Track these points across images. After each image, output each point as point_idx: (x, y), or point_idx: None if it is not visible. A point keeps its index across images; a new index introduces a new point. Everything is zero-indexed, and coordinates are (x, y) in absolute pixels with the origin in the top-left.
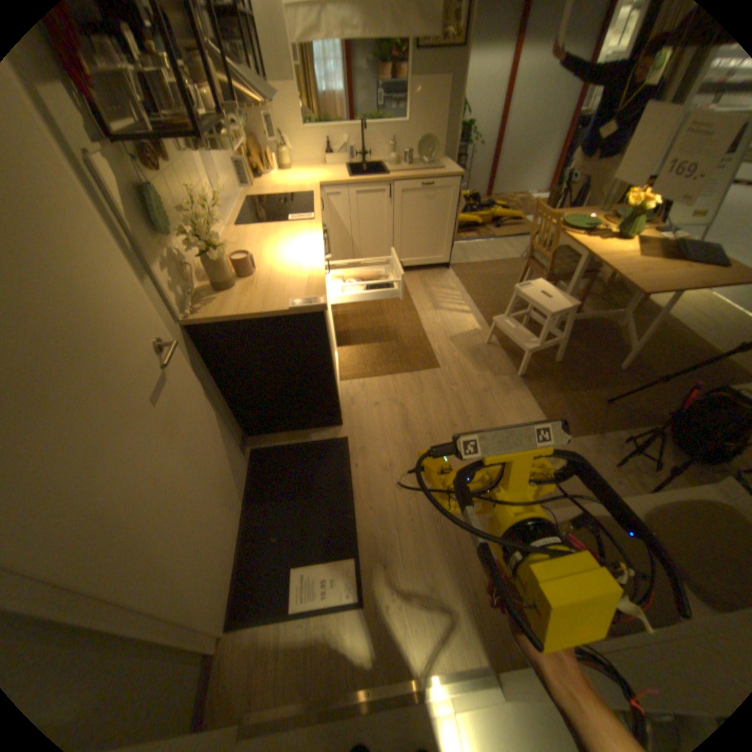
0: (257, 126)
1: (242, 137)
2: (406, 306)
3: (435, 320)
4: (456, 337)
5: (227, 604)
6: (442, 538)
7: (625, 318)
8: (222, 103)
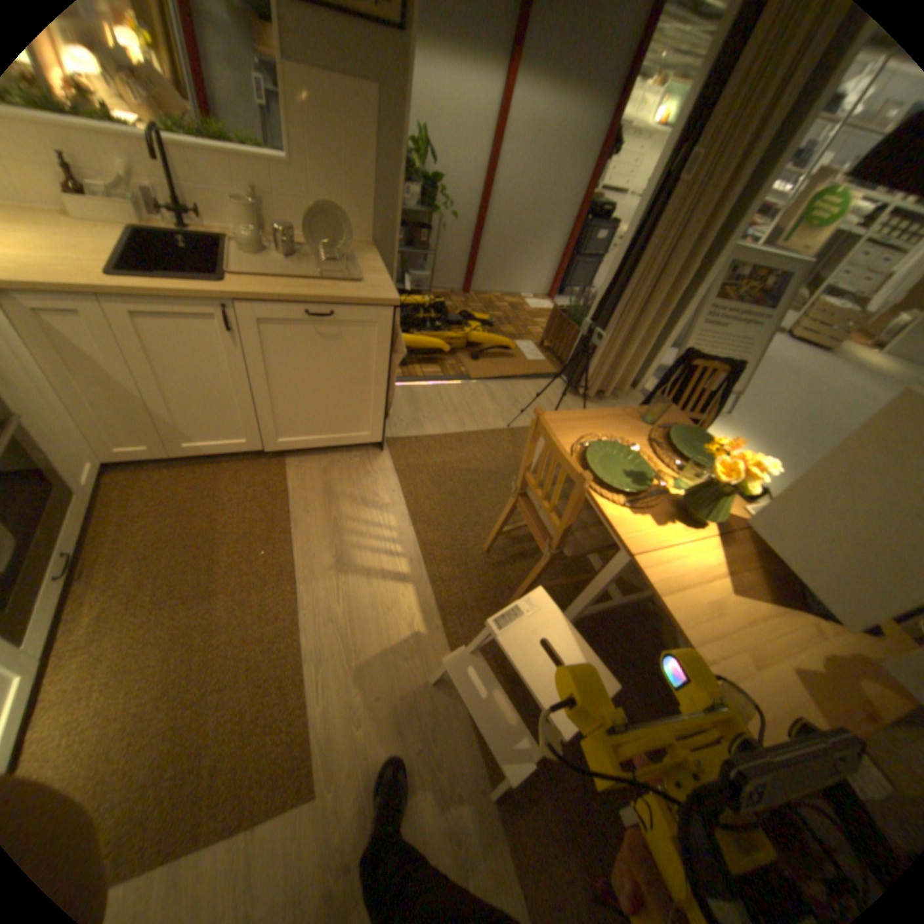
0: None
1: None
2: (272, 565)
3: (331, 608)
4: (370, 666)
5: None
6: None
7: None
8: None
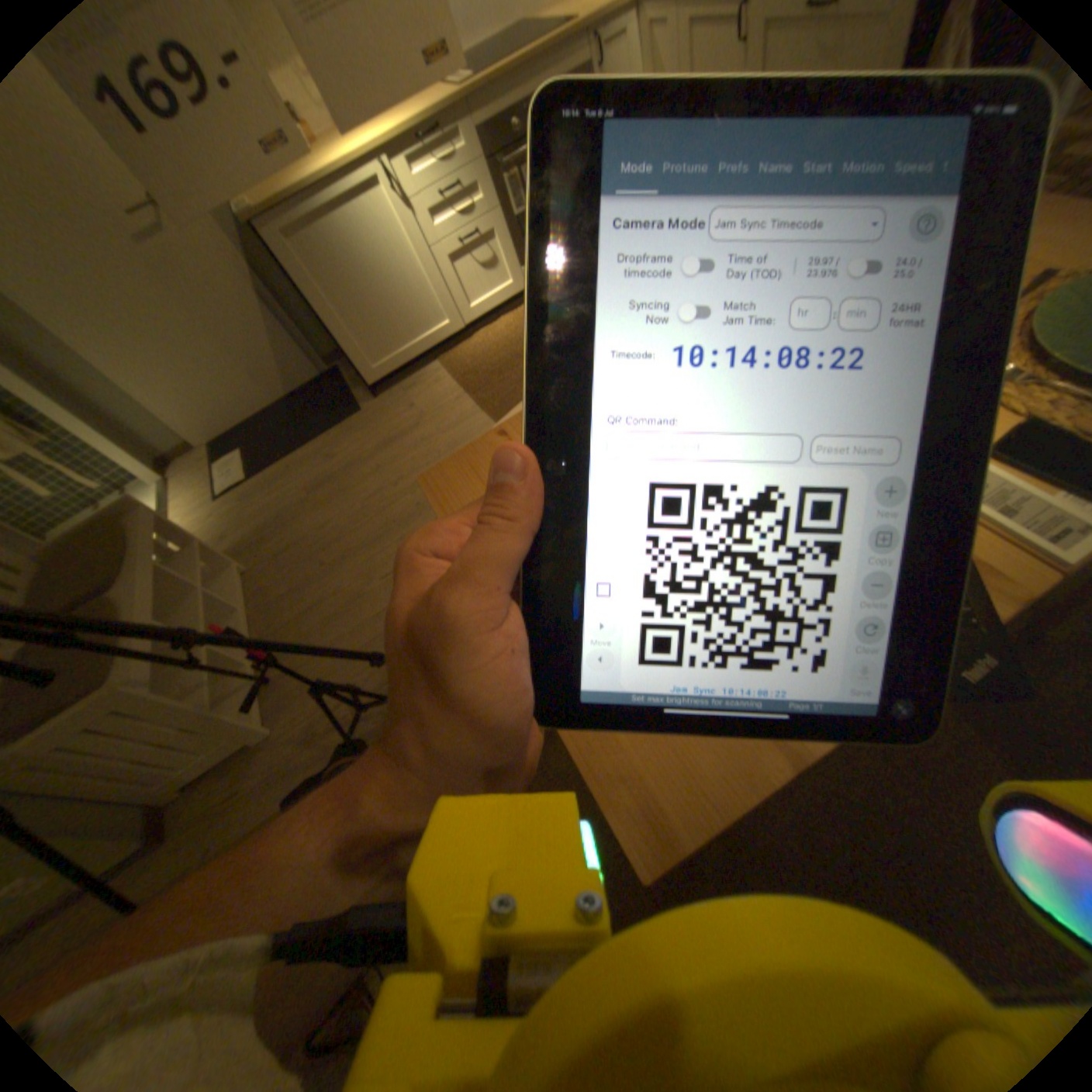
0: None
1: None
2: None
3: None
4: None
5: (219, 429)
6: (260, 523)
7: None
8: None
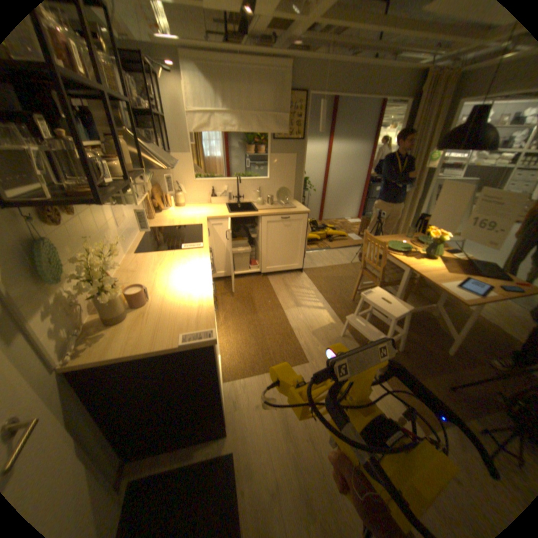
0: (160, 178)
1: (147, 185)
2: (273, 305)
3: (297, 316)
4: (316, 331)
5: None
6: None
7: (435, 310)
8: (129, 170)
